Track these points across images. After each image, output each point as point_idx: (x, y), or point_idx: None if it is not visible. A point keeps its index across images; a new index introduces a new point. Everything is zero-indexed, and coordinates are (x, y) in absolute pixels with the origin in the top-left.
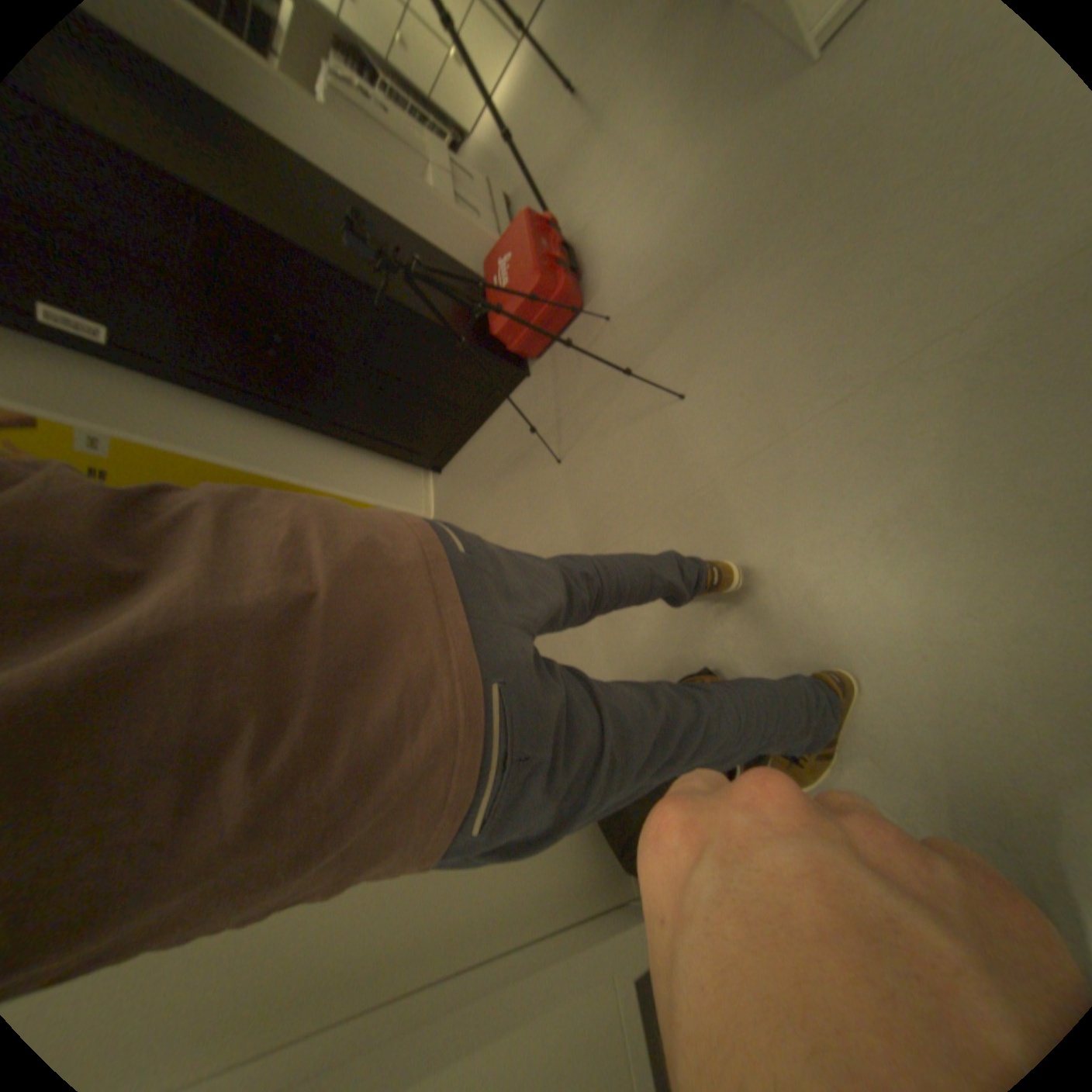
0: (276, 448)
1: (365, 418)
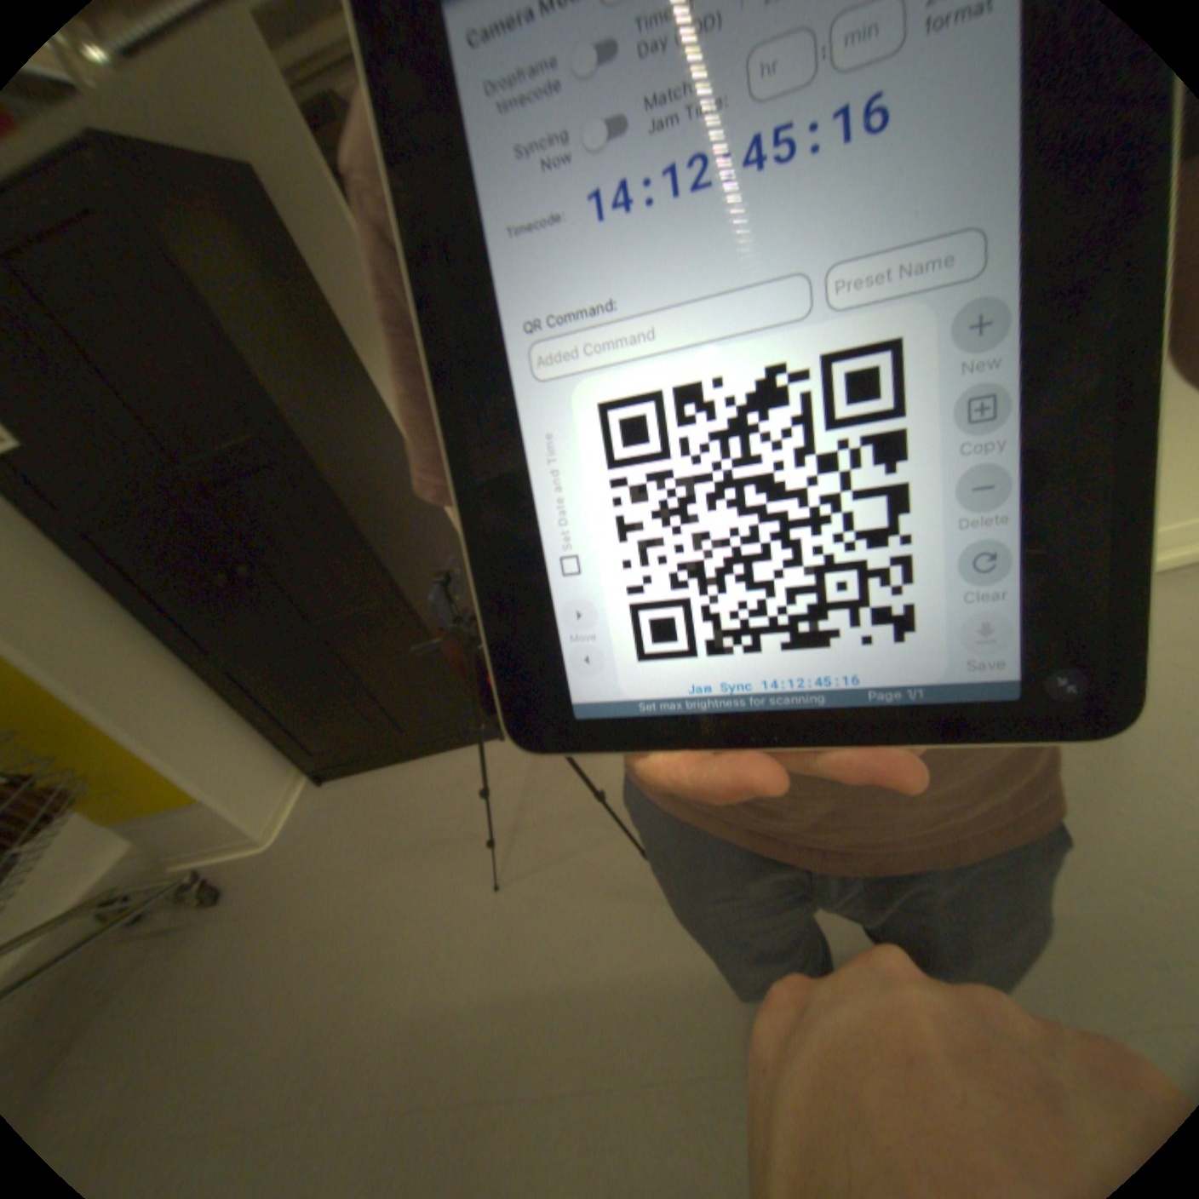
0: (120, 671)
1: (275, 687)
